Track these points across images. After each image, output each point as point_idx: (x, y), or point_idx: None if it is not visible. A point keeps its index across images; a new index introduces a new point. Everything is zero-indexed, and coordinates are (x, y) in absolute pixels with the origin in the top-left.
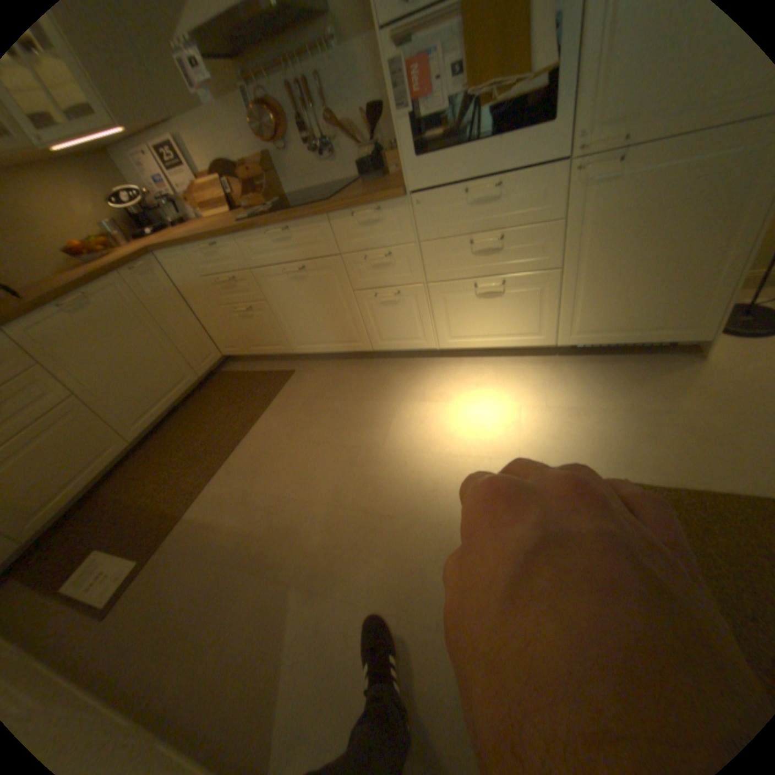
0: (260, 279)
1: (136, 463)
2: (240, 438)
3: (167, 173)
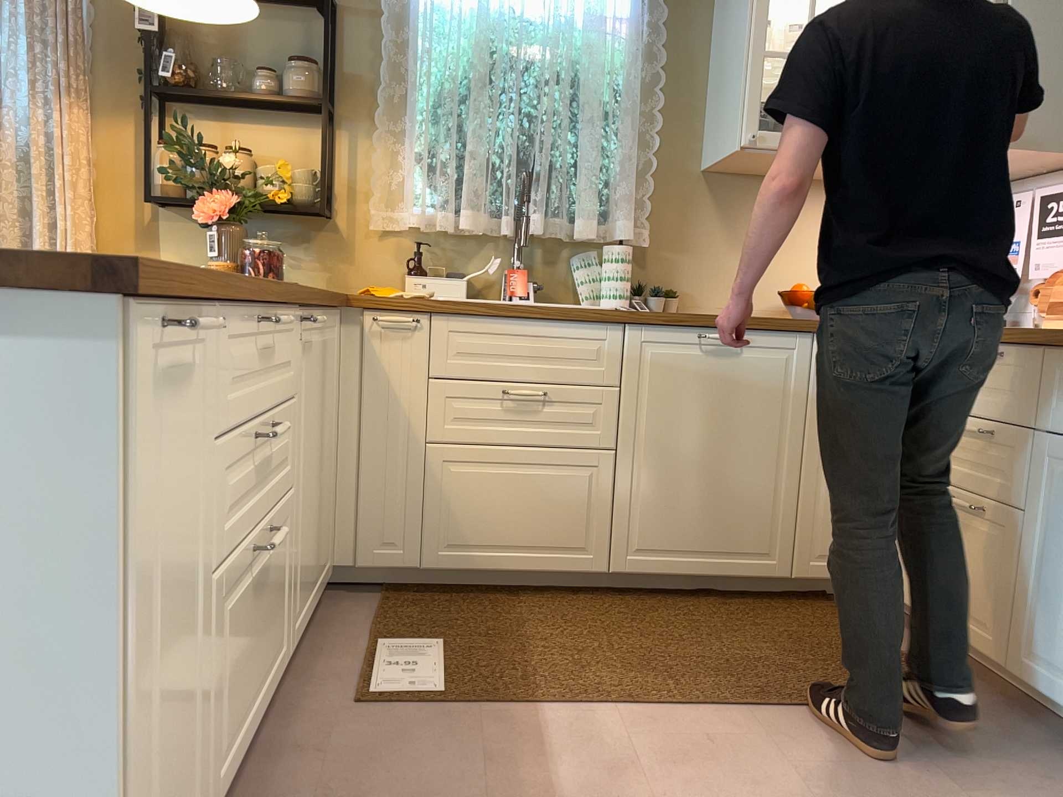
0: (1043, 463)
1: (590, 605)
2: (734, 704)
3: (1036, 244)
